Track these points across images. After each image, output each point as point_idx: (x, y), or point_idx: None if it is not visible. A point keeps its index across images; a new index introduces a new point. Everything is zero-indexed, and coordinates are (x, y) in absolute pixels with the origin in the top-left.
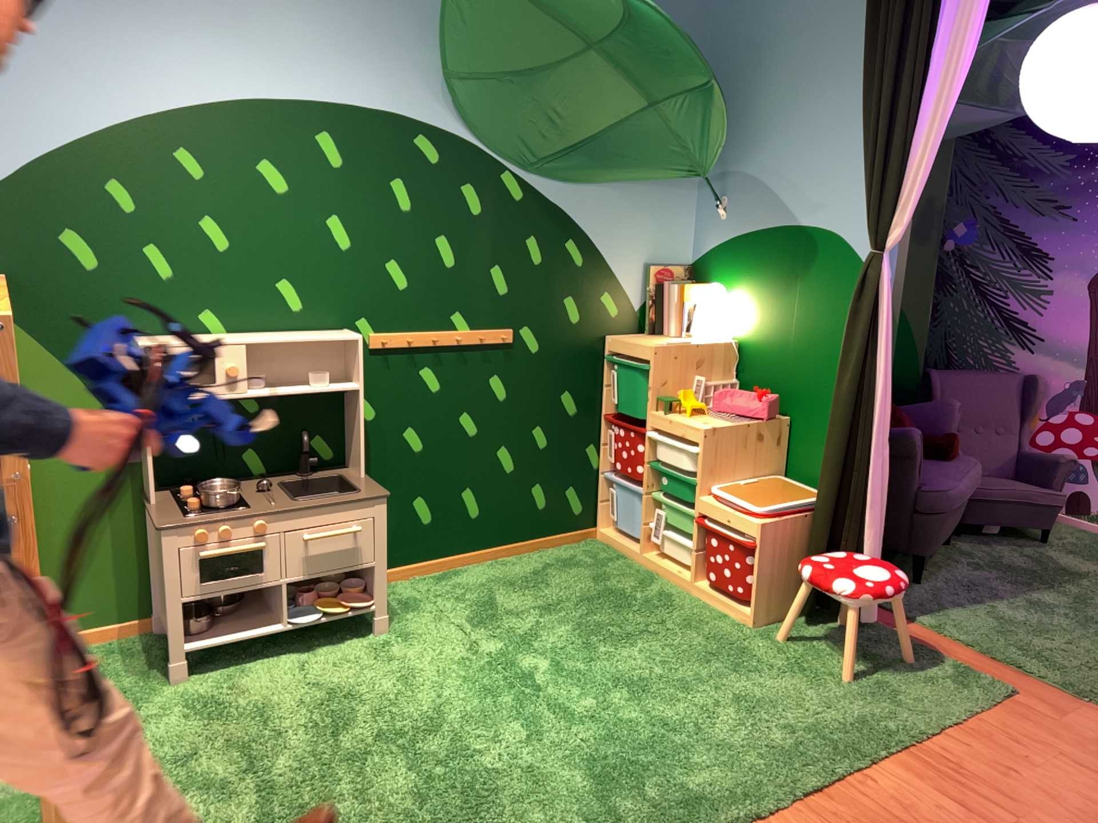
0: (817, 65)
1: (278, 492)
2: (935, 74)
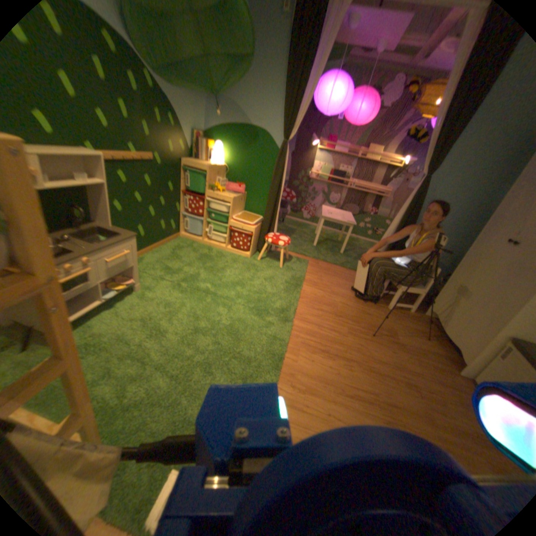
0: (264, 58)
1: (71, 240)
2: (311, 79)
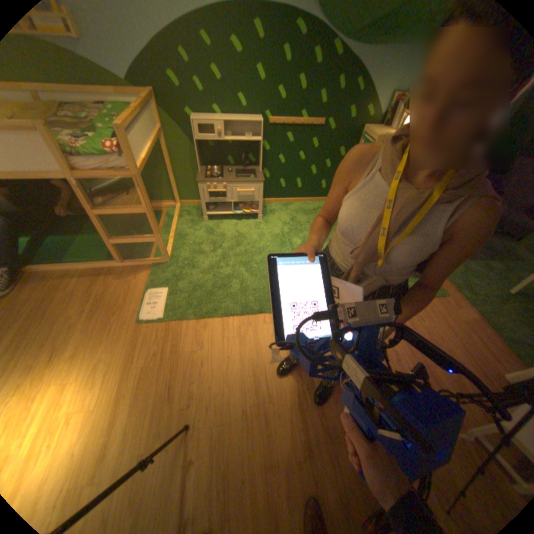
0: None
1: (231, 174)
2: None
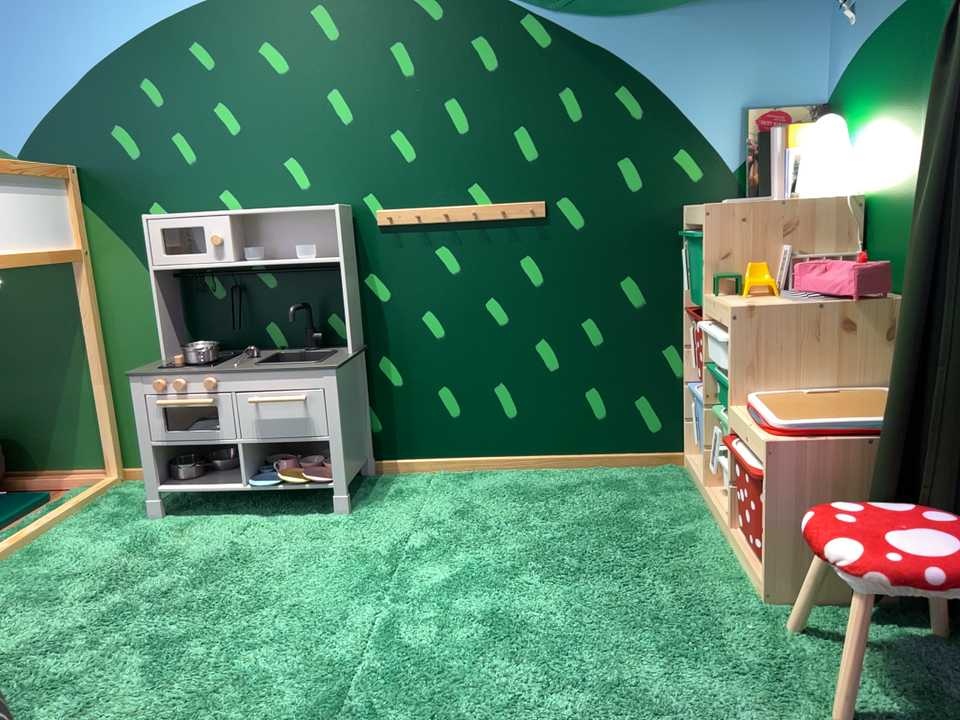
0: None
1: (253, 358)
2: None
